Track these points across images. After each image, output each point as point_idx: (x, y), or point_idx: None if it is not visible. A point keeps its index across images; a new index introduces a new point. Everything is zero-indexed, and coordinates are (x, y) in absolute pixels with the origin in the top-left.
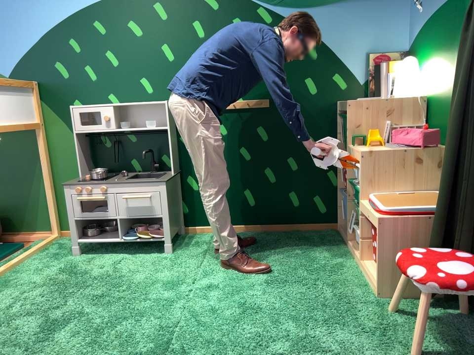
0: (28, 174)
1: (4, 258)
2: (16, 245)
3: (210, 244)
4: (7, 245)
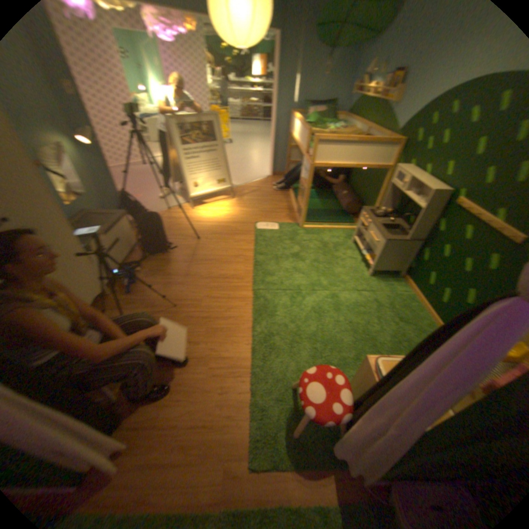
0: (378, 191)
1: (340, 224)
2: (355, 221)
3: (393, 292)
4: (354, 219)
